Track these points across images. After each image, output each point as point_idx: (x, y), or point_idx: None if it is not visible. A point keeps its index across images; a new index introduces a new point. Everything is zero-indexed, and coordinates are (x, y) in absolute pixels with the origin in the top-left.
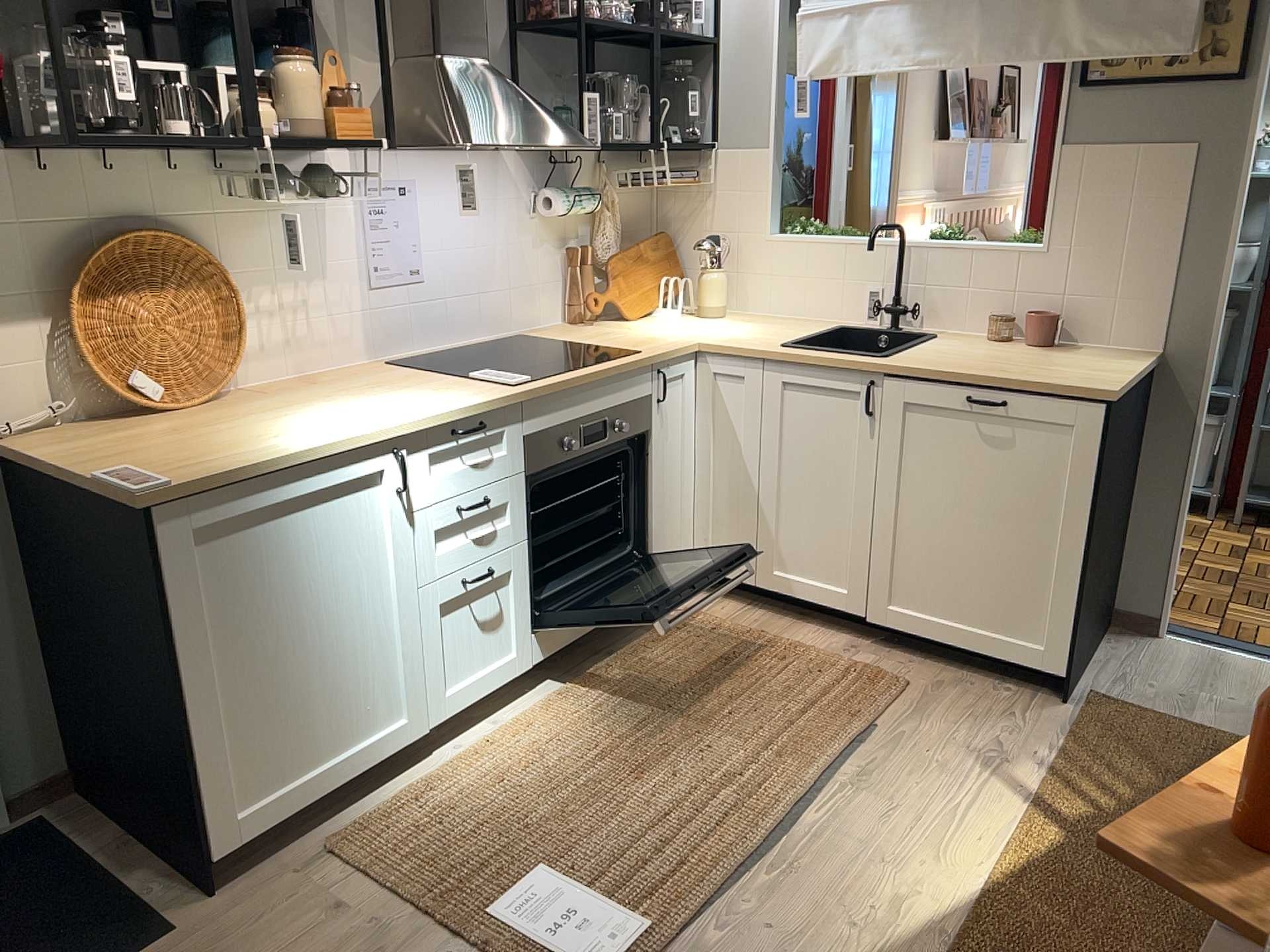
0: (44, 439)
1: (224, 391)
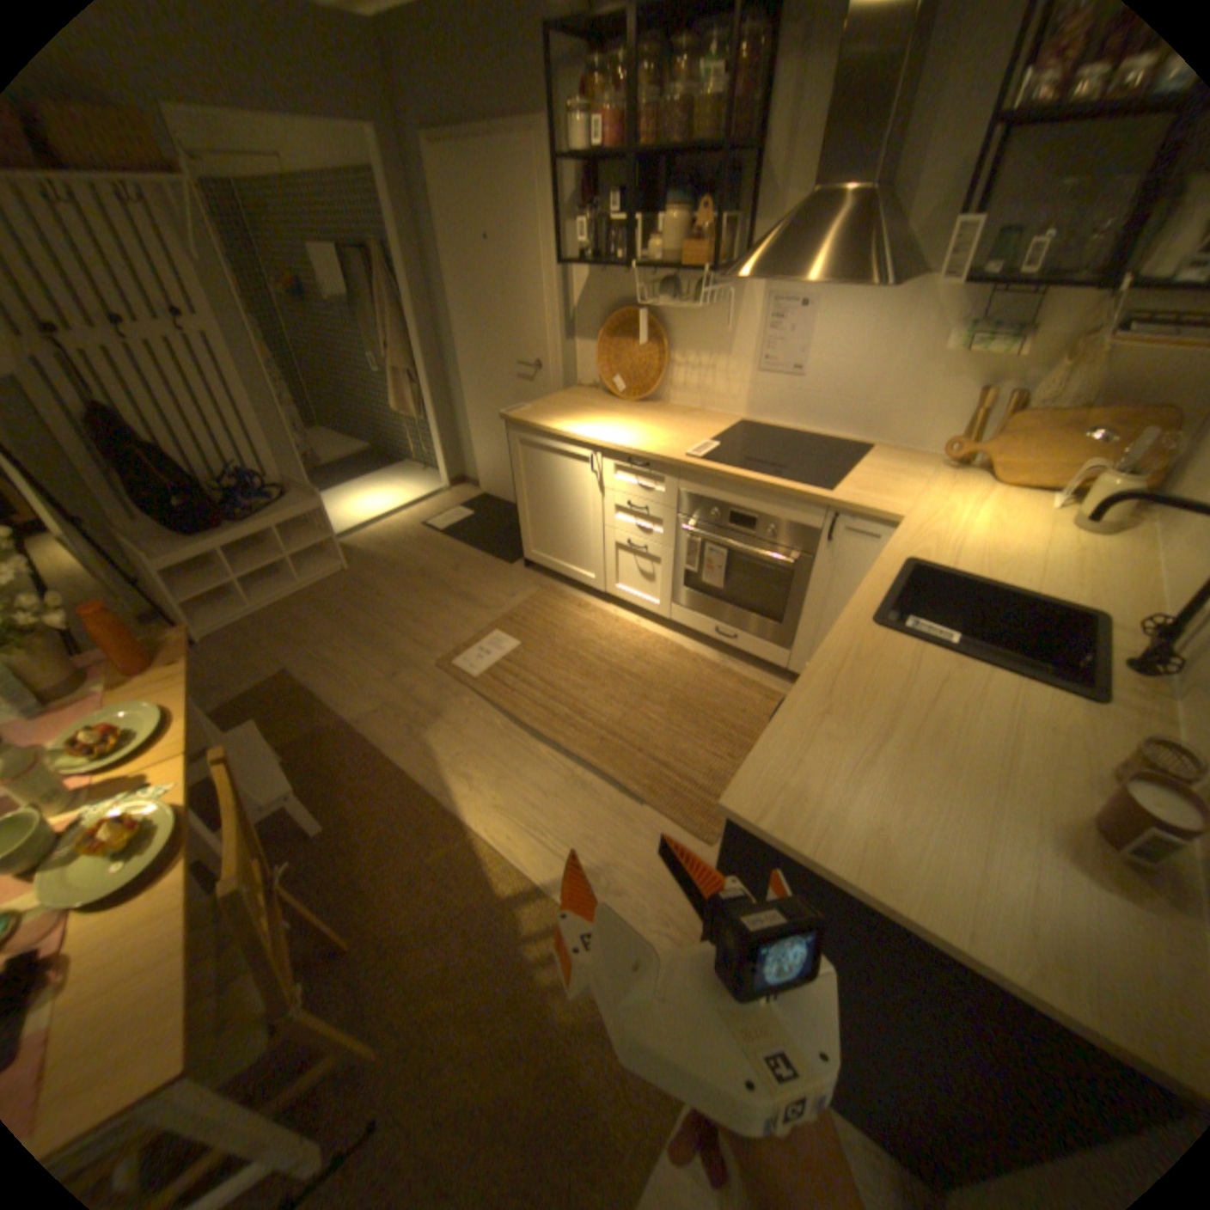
0: (578, 391)
1: (660, 401)
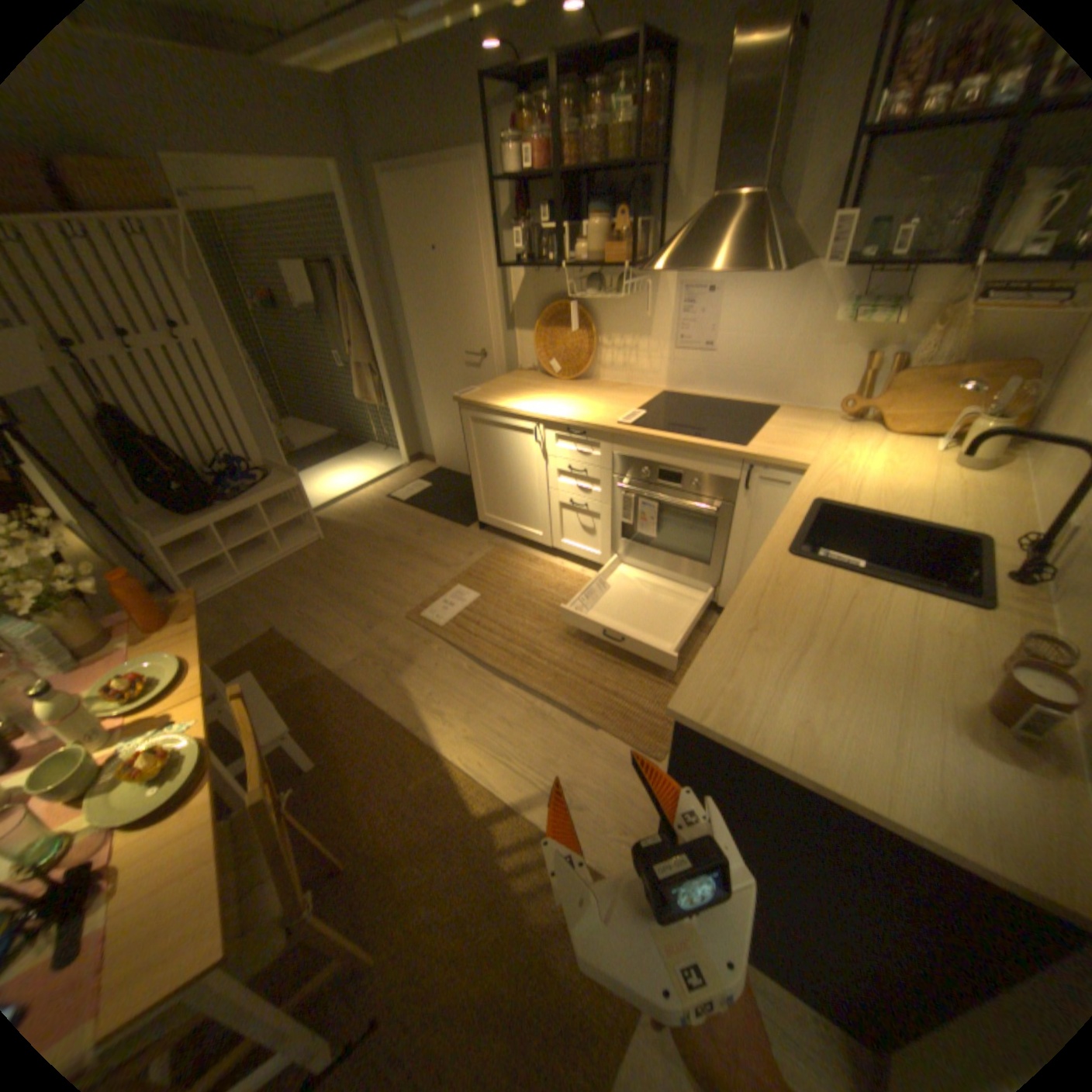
0: (520, 374)
1: (591, 378)
